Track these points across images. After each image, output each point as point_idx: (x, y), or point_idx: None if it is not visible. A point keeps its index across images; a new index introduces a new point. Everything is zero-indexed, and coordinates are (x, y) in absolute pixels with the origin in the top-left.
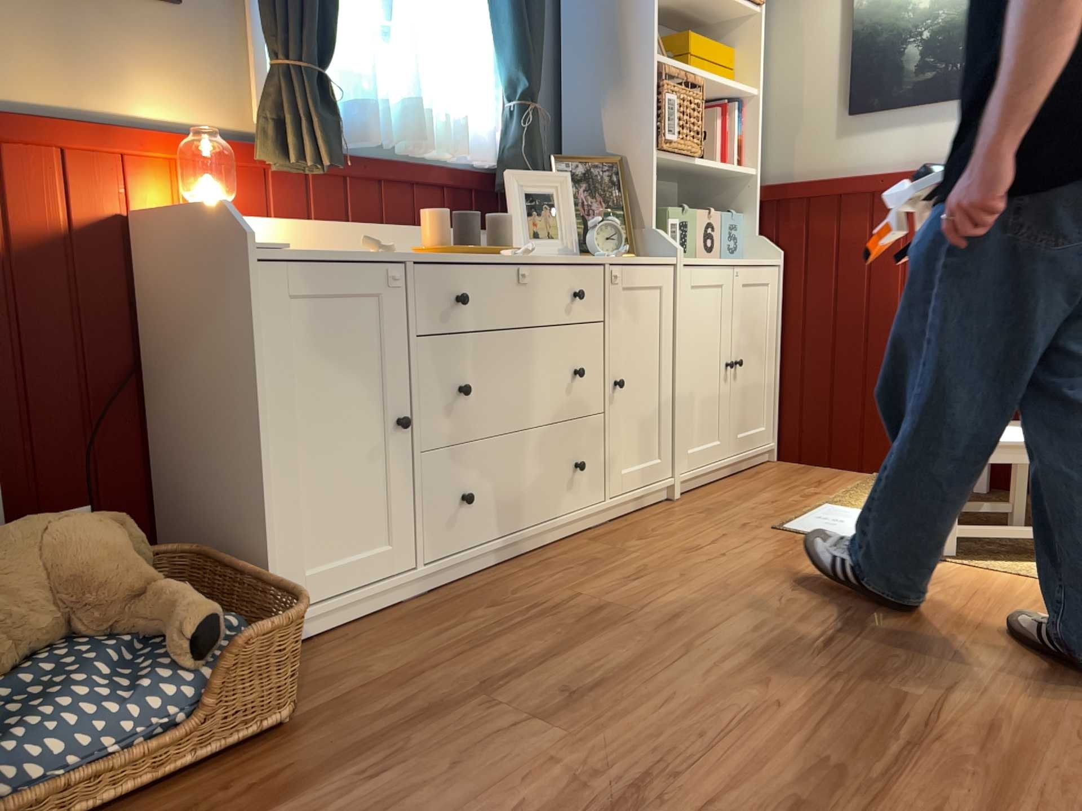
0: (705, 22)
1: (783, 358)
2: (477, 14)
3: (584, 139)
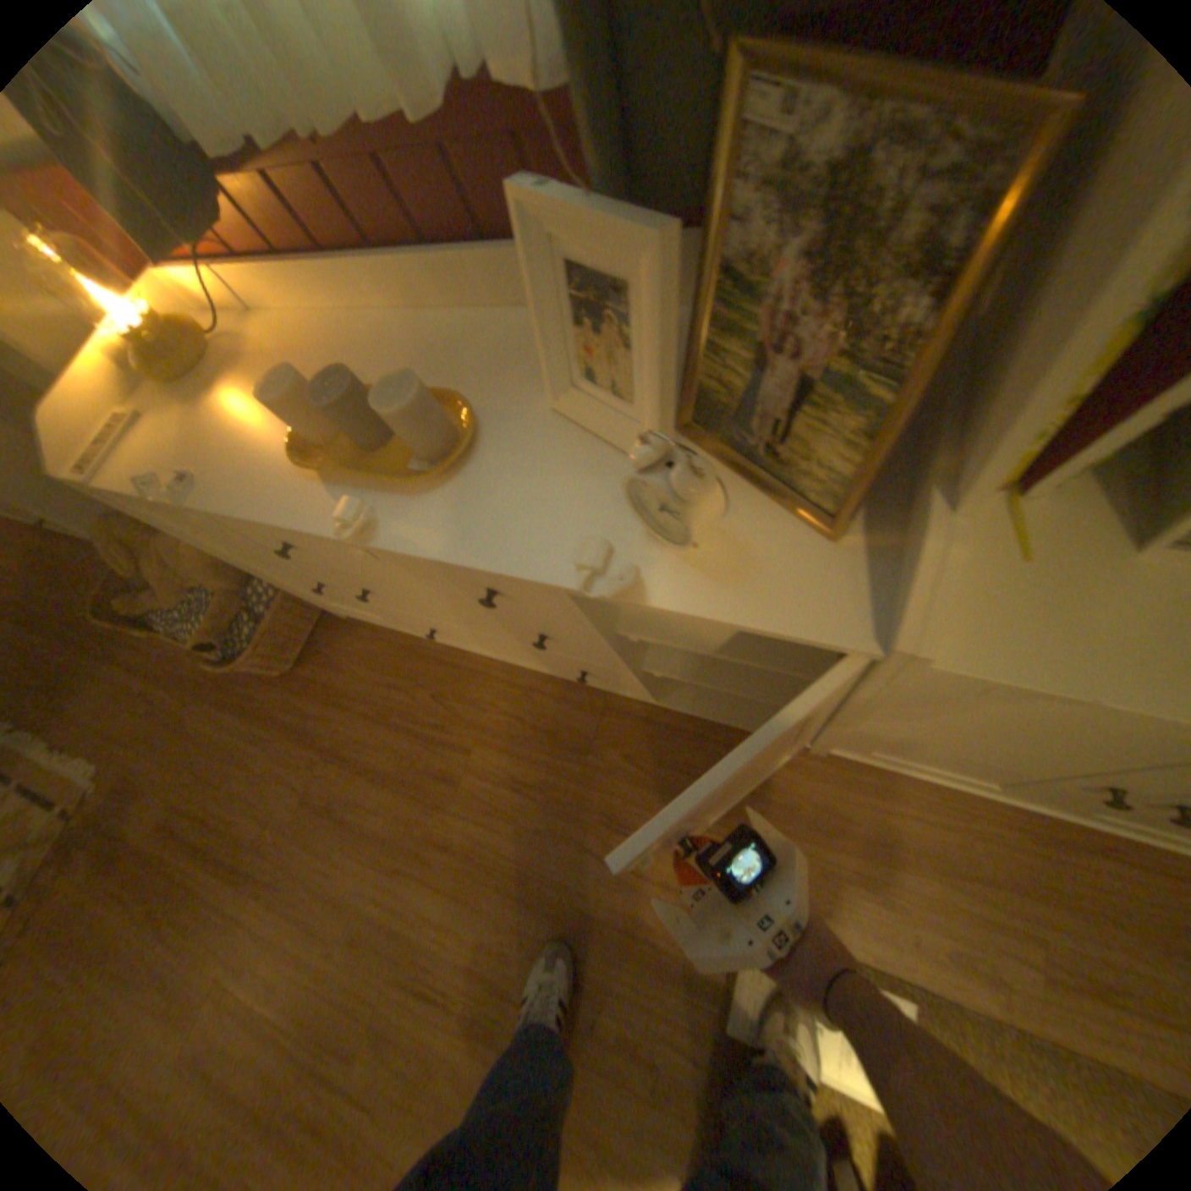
0: None
1: None
2: None
3: None
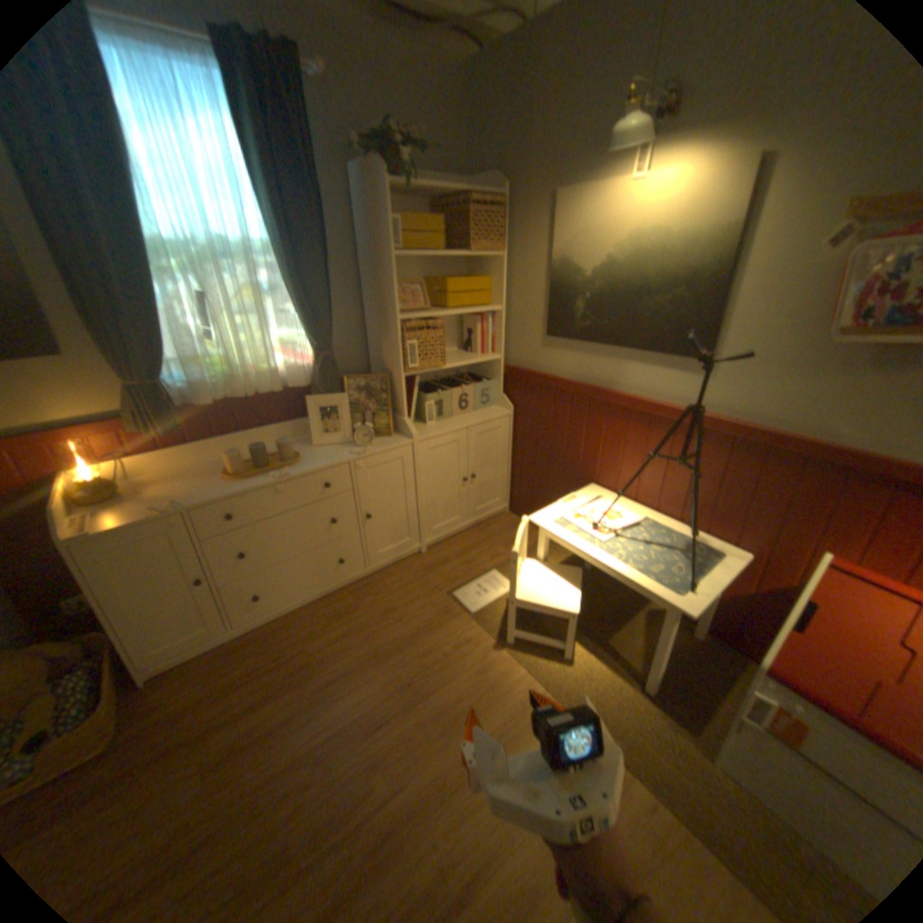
0: (475, 257)
1: (512, 464)
2: (284, 300)
3: (376, 355)
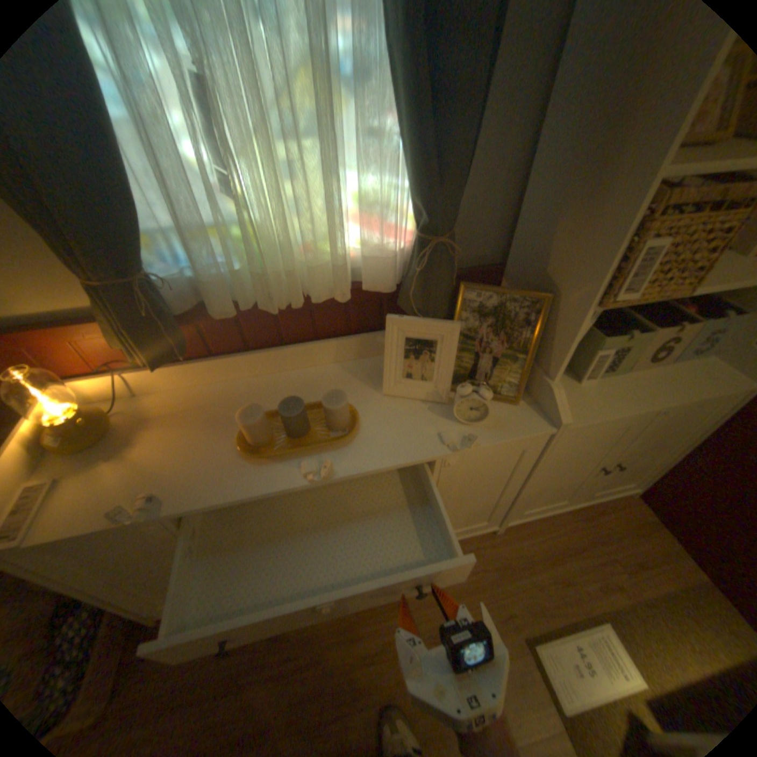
0: None
1: (695, 453)
2: (382, 100)
3: (534, 238)
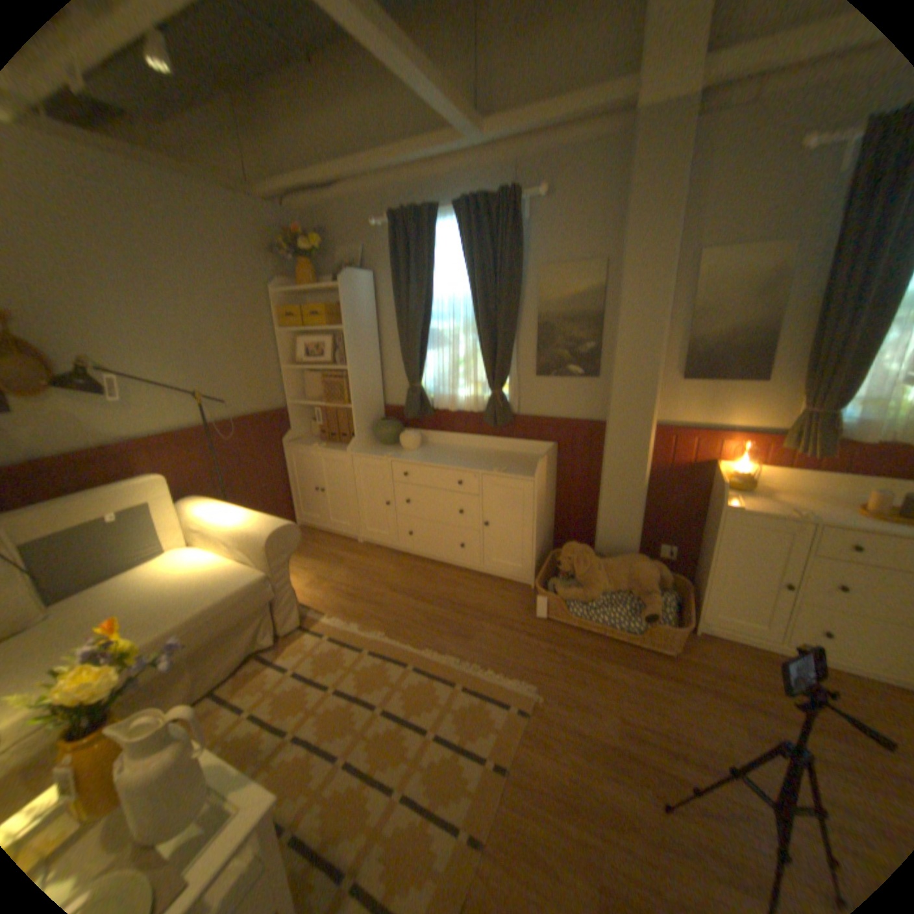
0: None
1: None
2: None
3: None
